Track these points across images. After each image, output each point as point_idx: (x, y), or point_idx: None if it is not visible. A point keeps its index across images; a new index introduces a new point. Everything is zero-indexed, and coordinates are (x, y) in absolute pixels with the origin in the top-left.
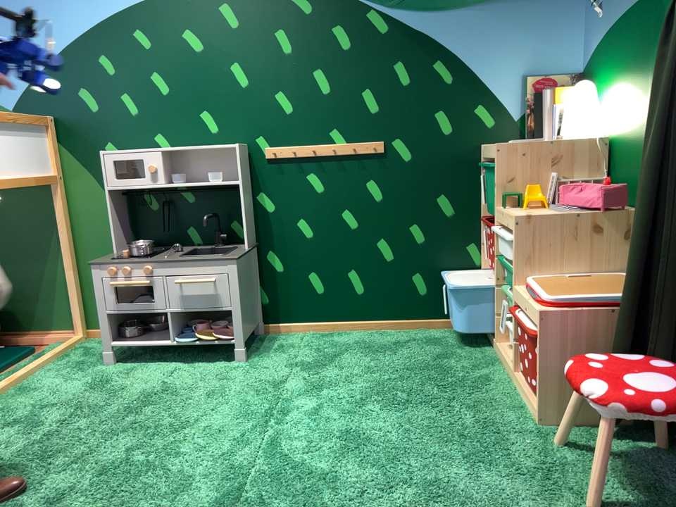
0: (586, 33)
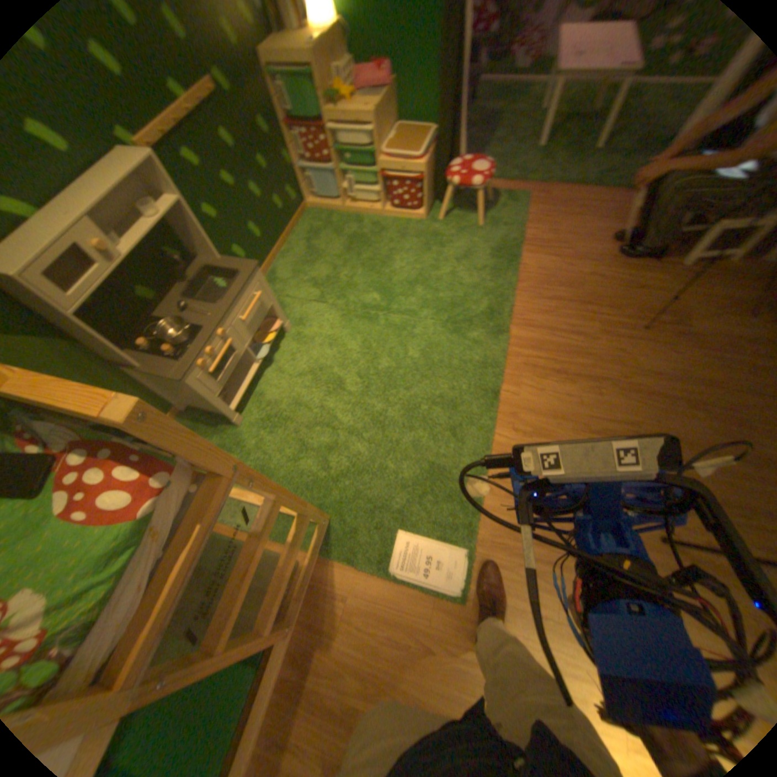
0: None
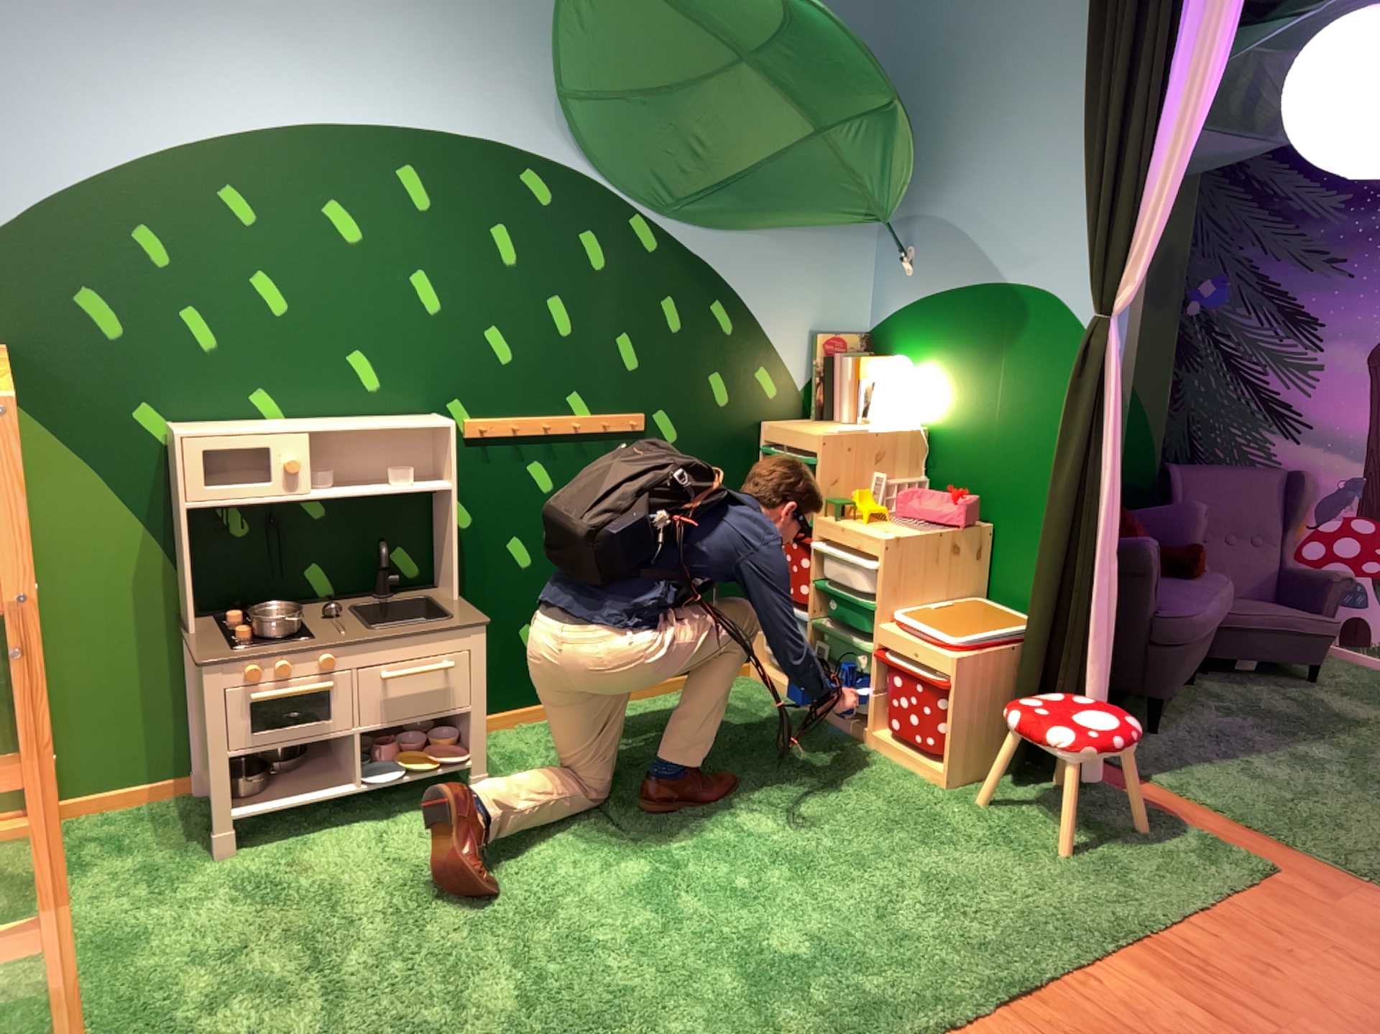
0: (877, 289)
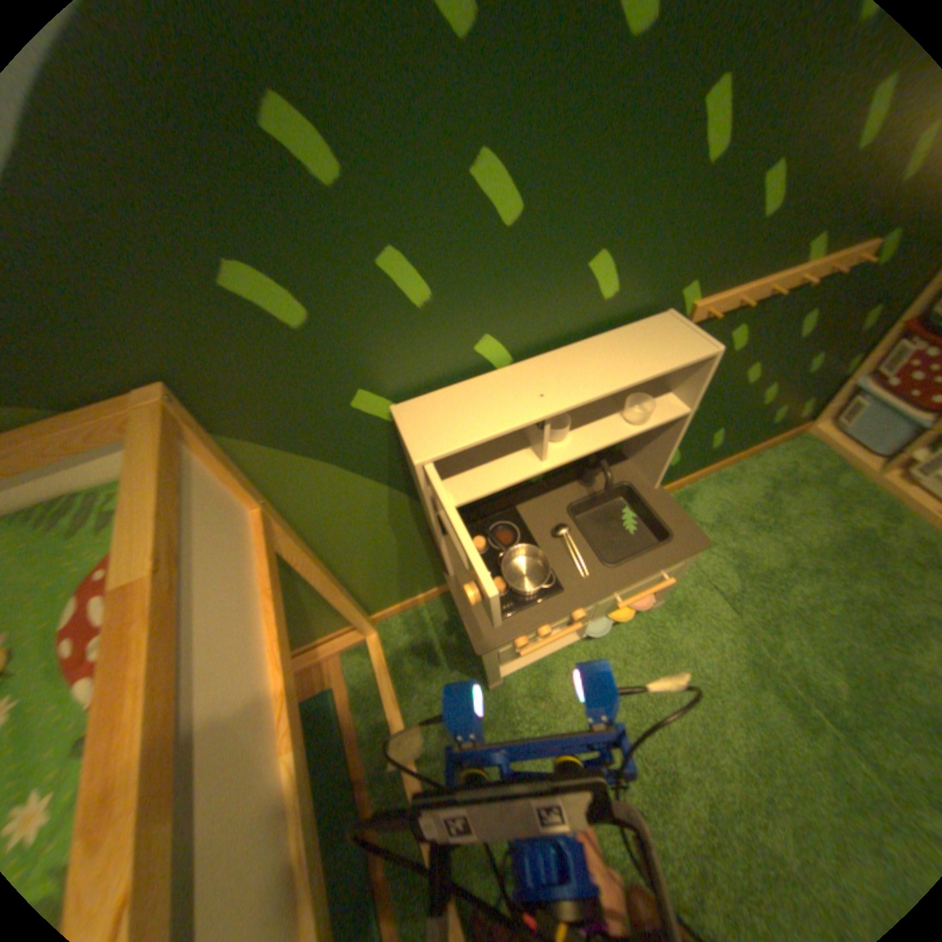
0: None
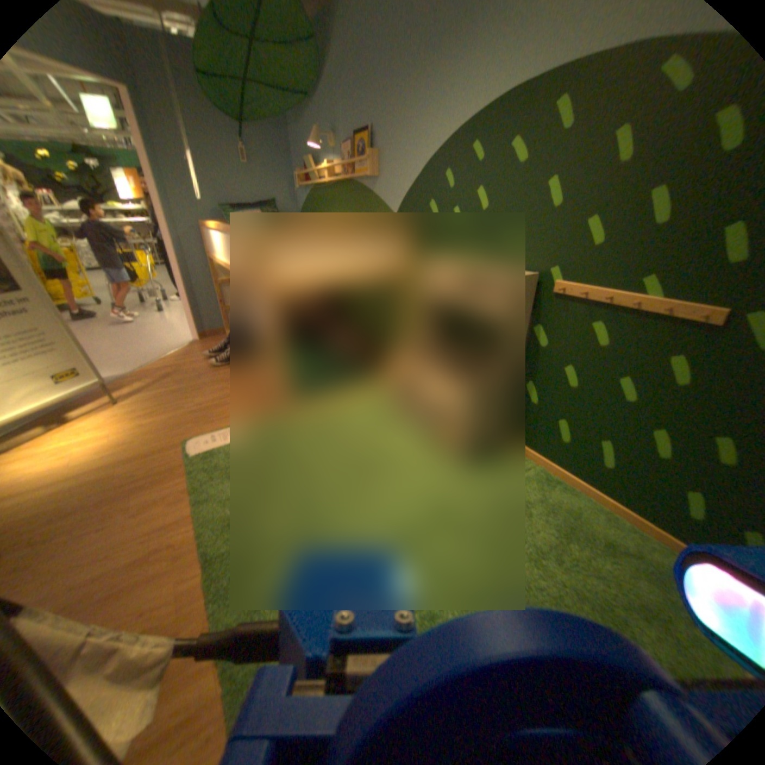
0: None
